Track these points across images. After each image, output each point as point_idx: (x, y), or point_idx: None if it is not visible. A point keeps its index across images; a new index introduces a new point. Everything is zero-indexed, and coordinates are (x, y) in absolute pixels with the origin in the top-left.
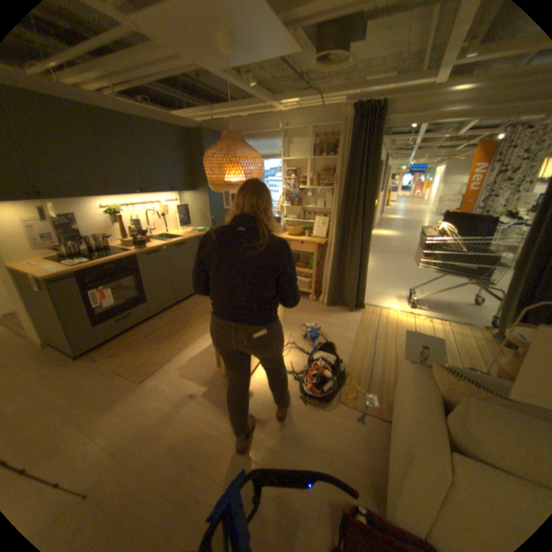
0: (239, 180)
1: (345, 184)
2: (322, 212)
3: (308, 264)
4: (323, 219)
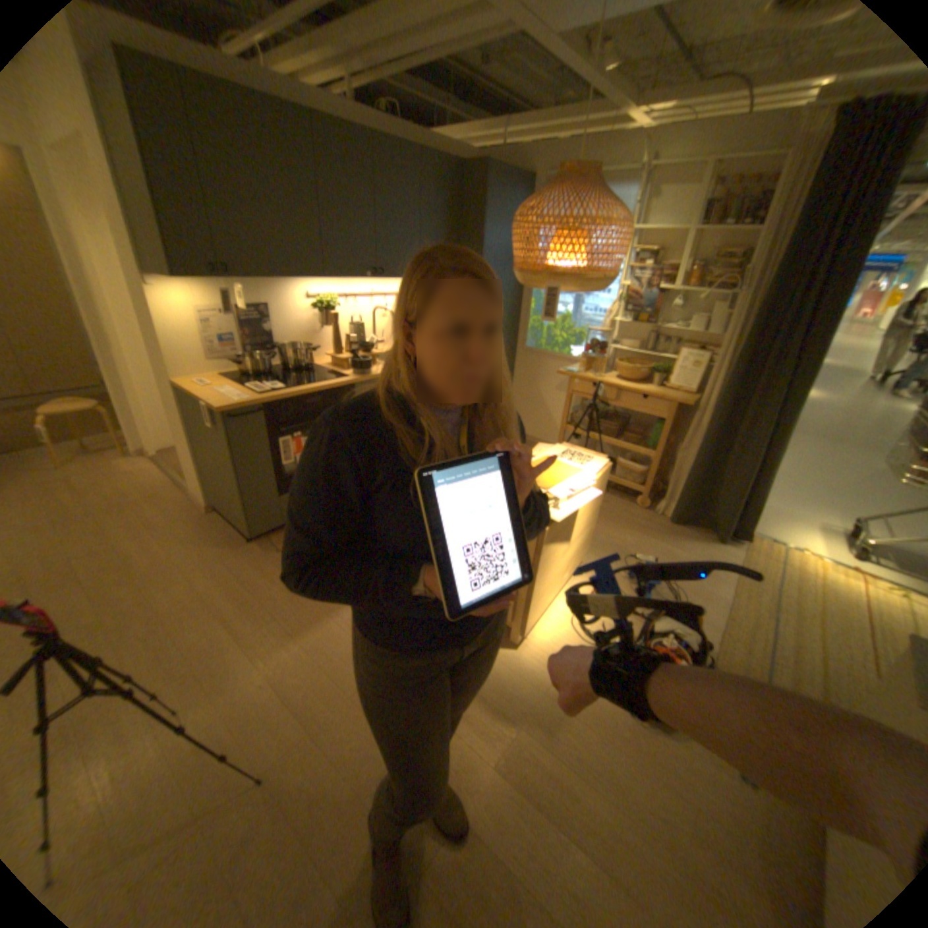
0: (572, 265)
1: (769, 287)
2: (697, 341)
3: (648, 439)
4: (698, 354)
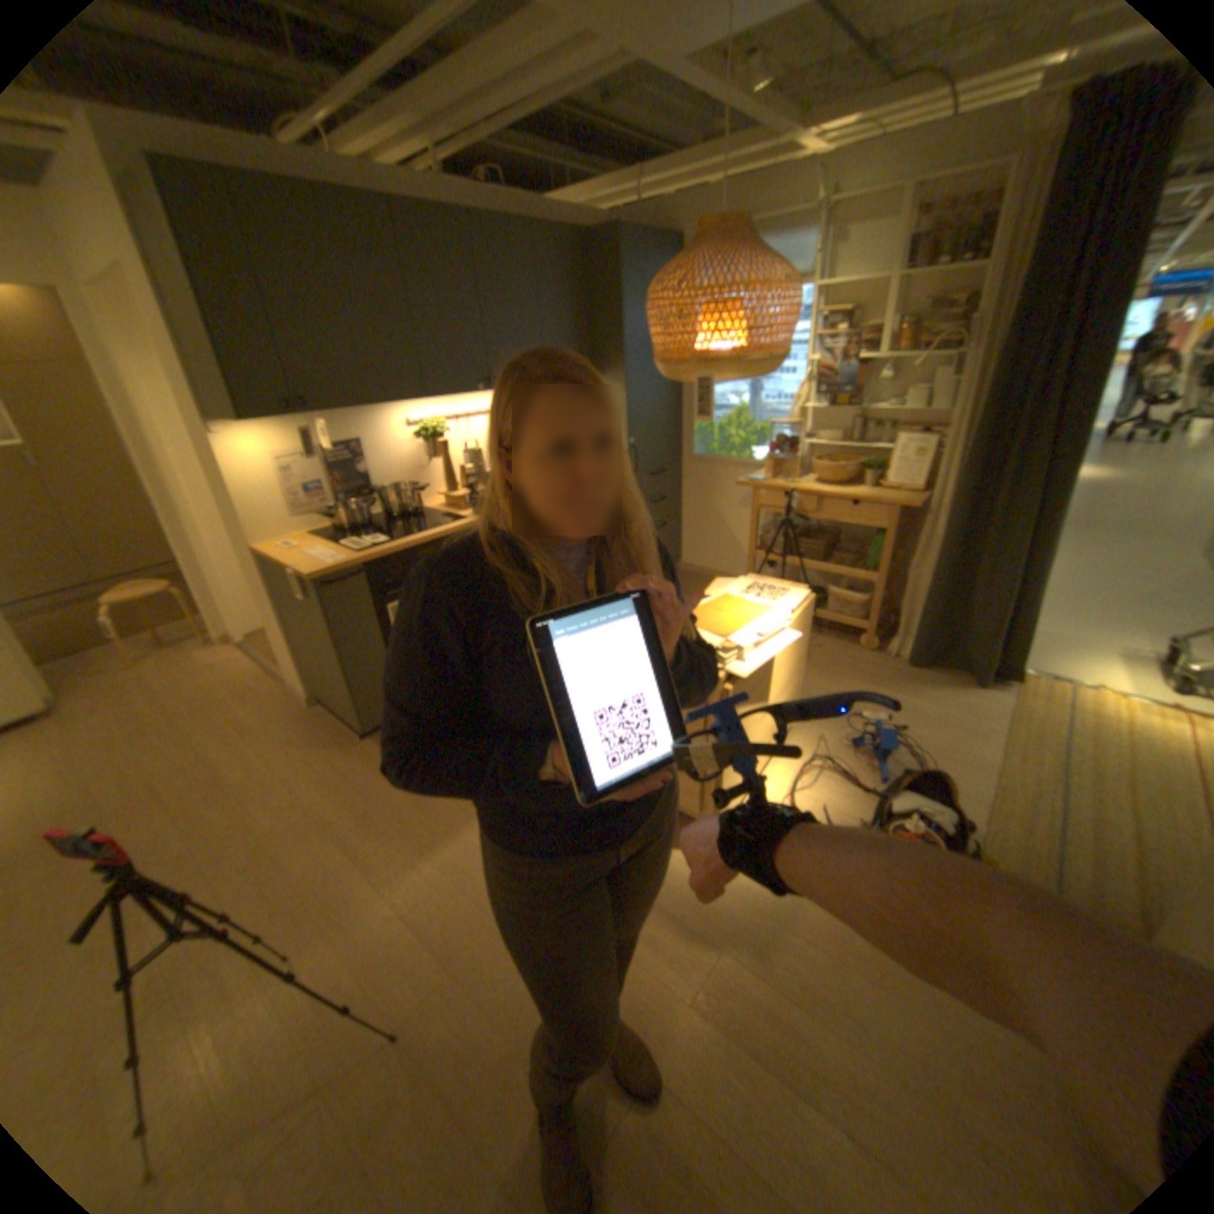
0: (731, 346)
1: (1007, 339)
2: (919, 421)
3: (867, 558)
4: (922, 439)
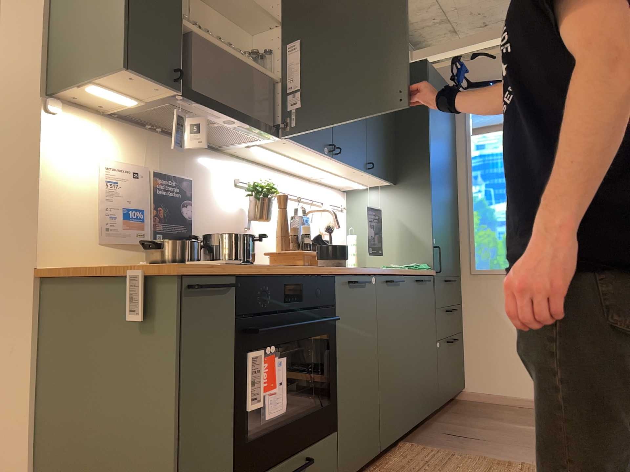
0: None
1: None
2: None
3: None
4: None
